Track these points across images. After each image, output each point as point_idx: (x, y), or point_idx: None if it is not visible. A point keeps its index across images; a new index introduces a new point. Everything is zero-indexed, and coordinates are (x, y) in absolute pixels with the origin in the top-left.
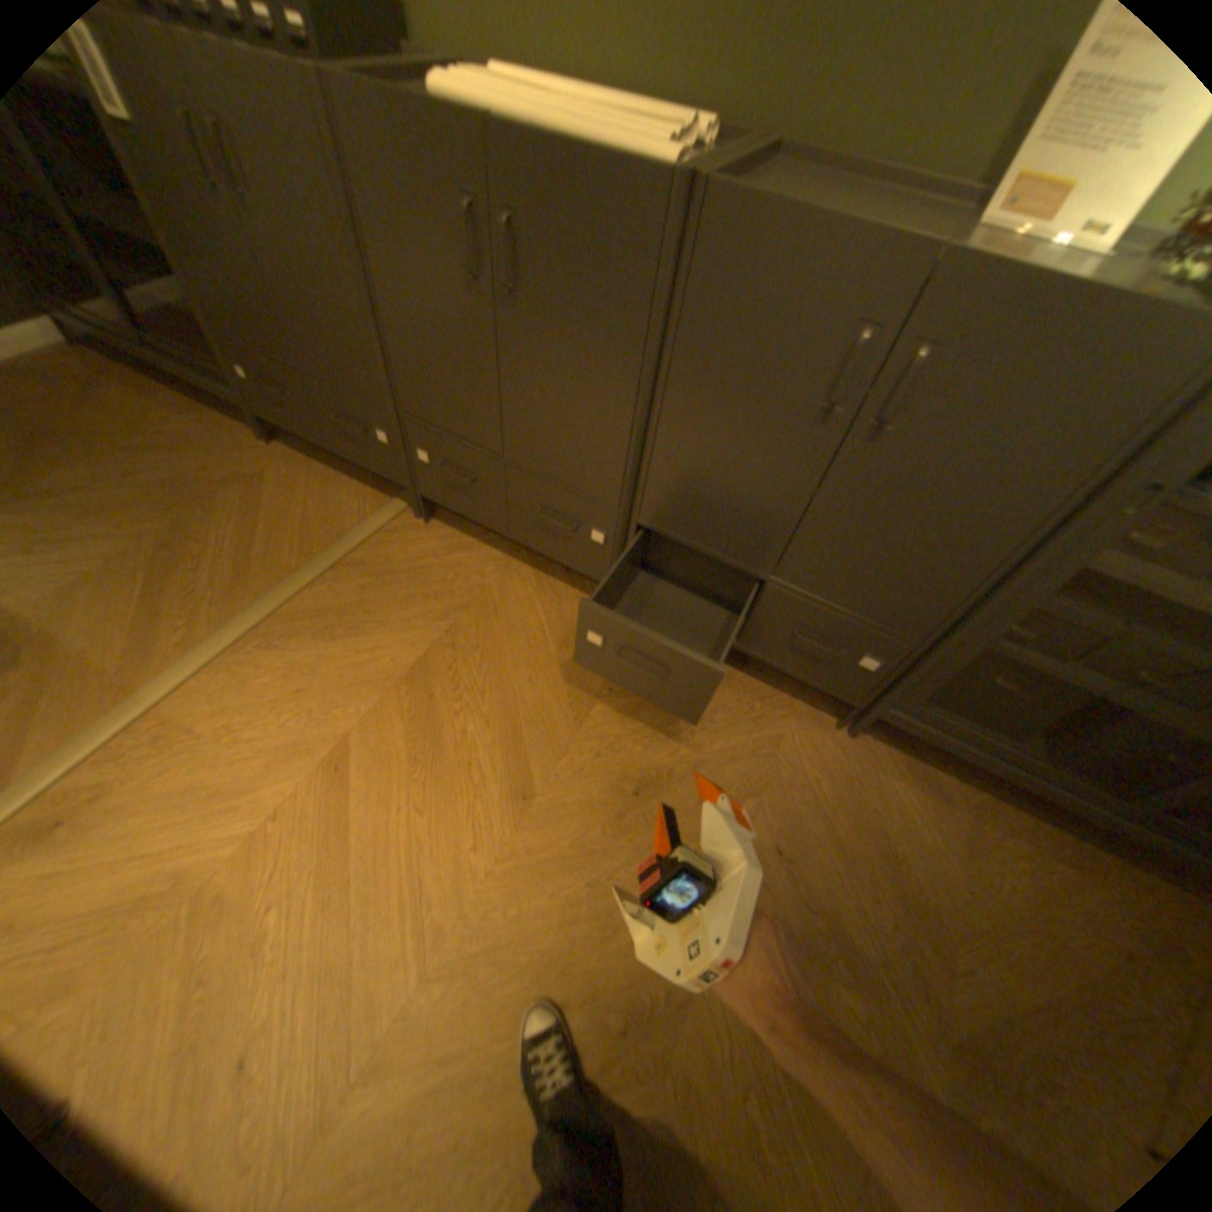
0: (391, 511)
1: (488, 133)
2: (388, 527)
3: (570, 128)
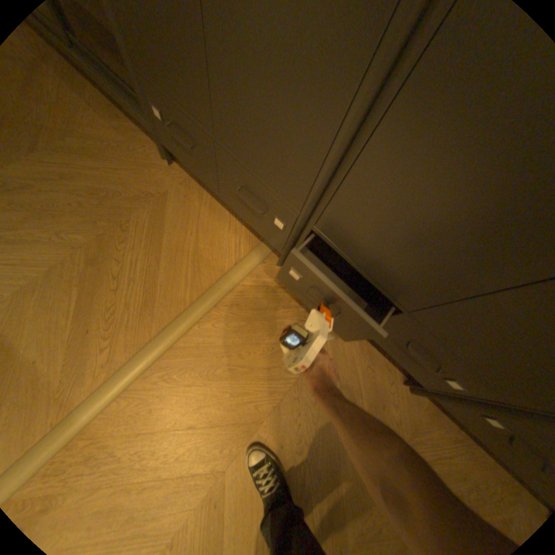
0: (259, 256)
1: None
2: (255, 271)
3: None
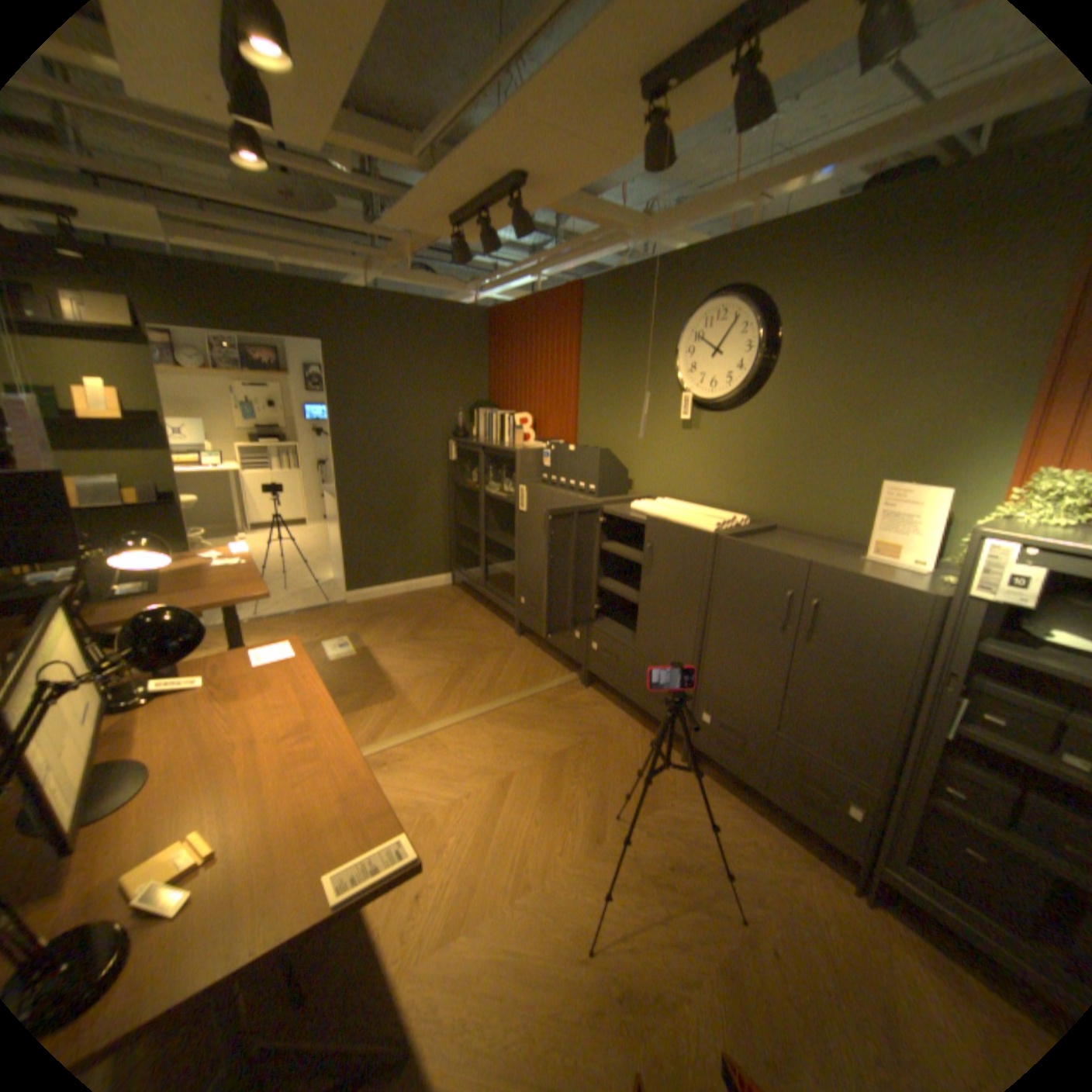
0: (570, 678)
1: (648, 521)
2: (566, 686)
3: (679, 520)
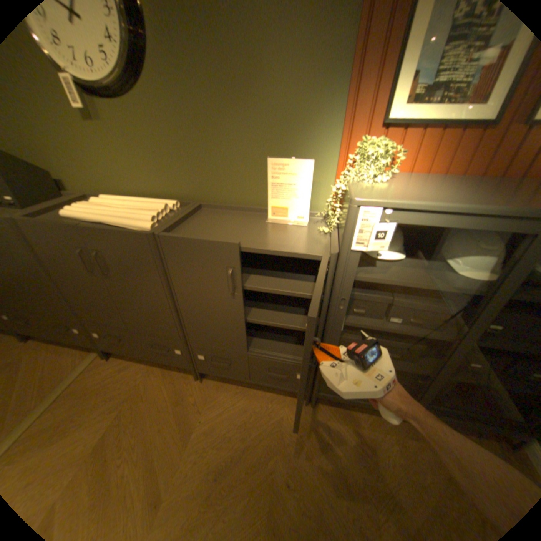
0: (87, 361)
1: (78, 230)
2: (85, 369)
3: (112, 222)
